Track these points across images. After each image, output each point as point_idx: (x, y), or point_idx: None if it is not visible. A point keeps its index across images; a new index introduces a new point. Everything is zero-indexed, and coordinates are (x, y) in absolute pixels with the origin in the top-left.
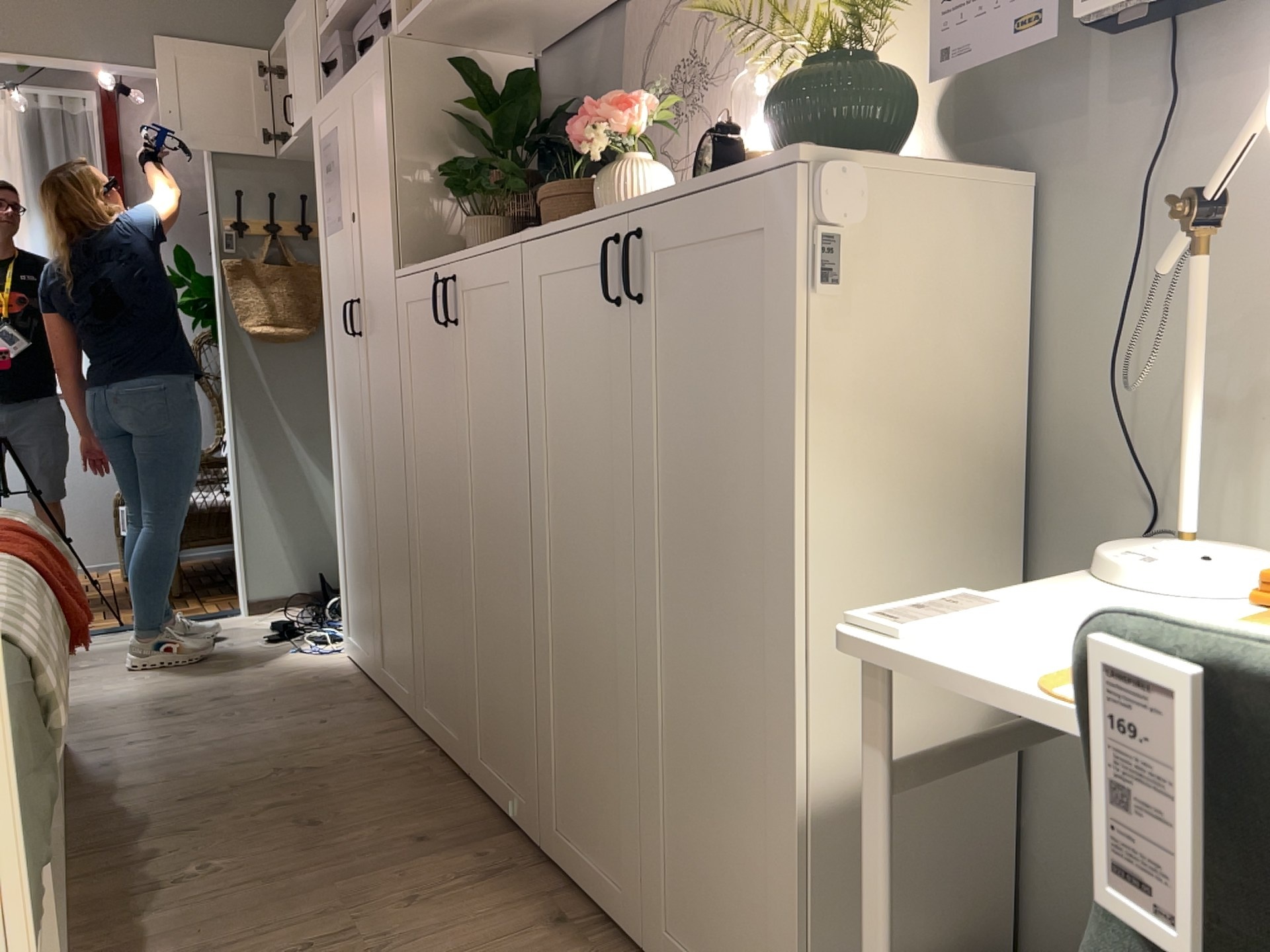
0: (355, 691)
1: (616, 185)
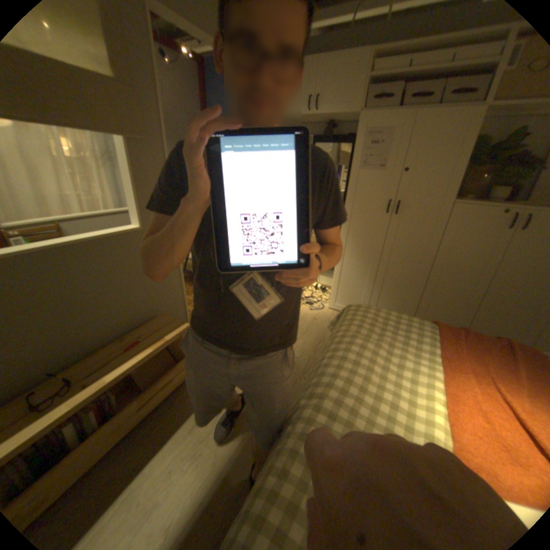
0: None
1: None
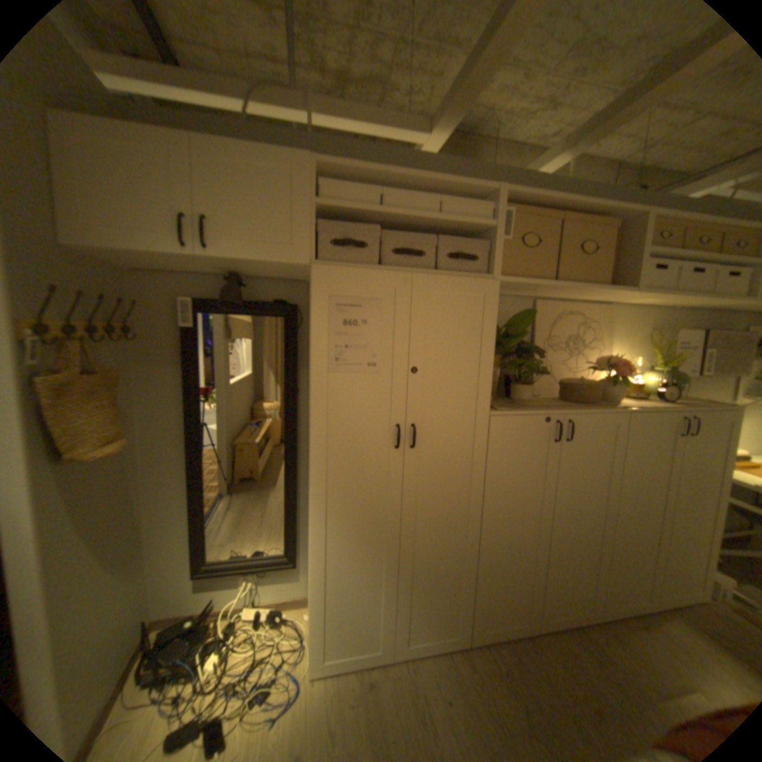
0: (392, 680)
1: (626, 391)
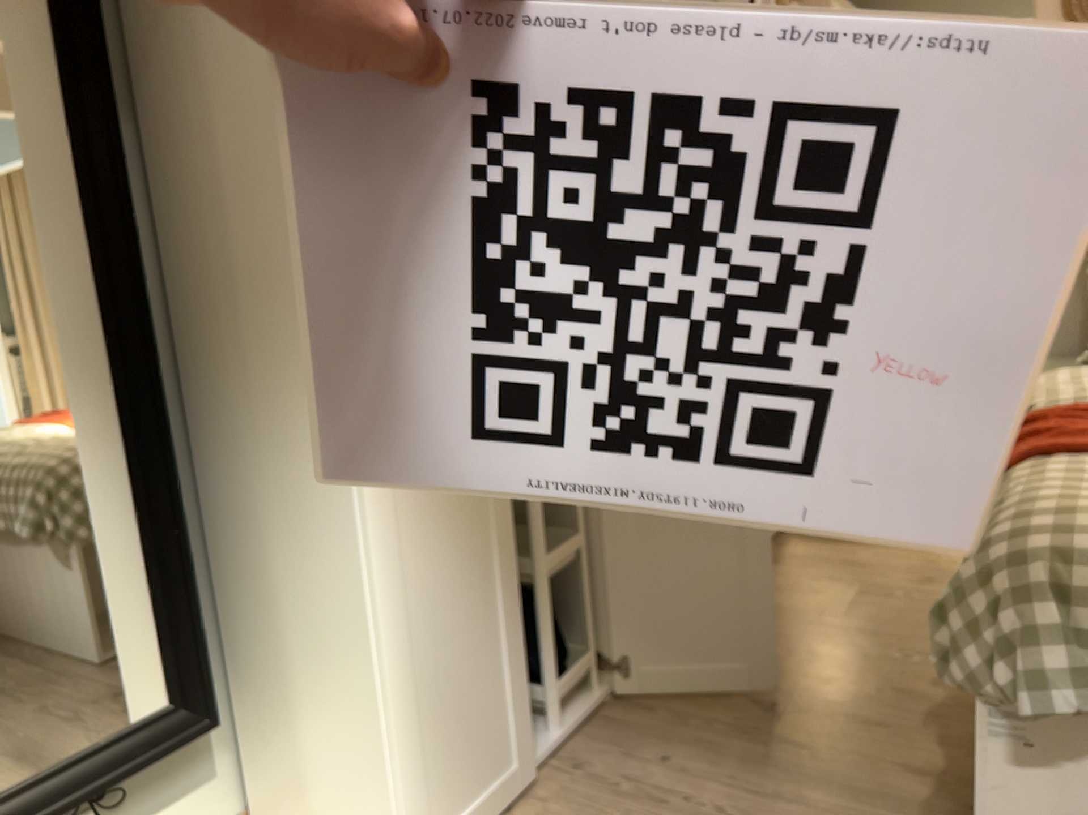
0: (551, 806)
1: None
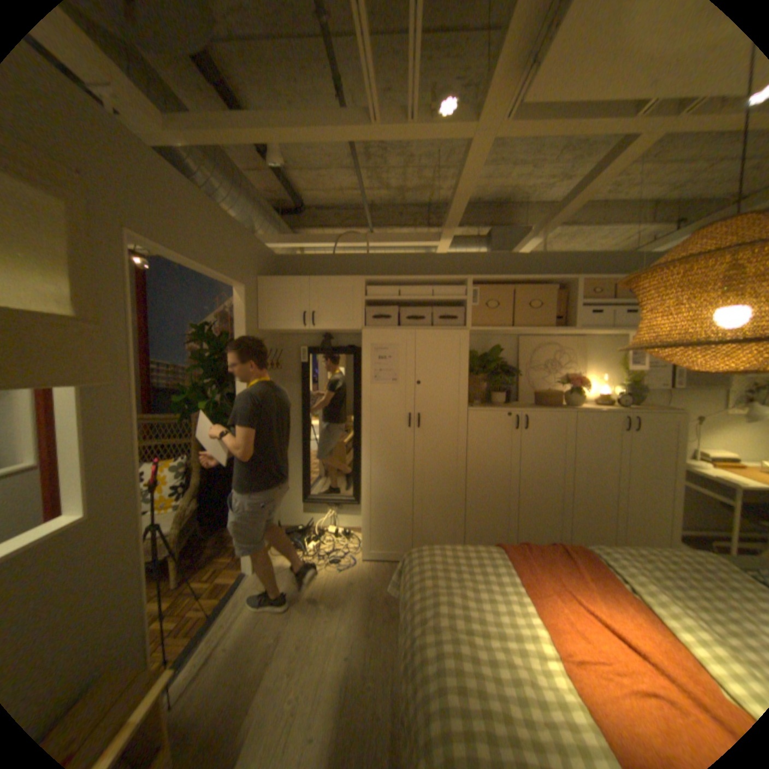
0: None
1: (583, 398)
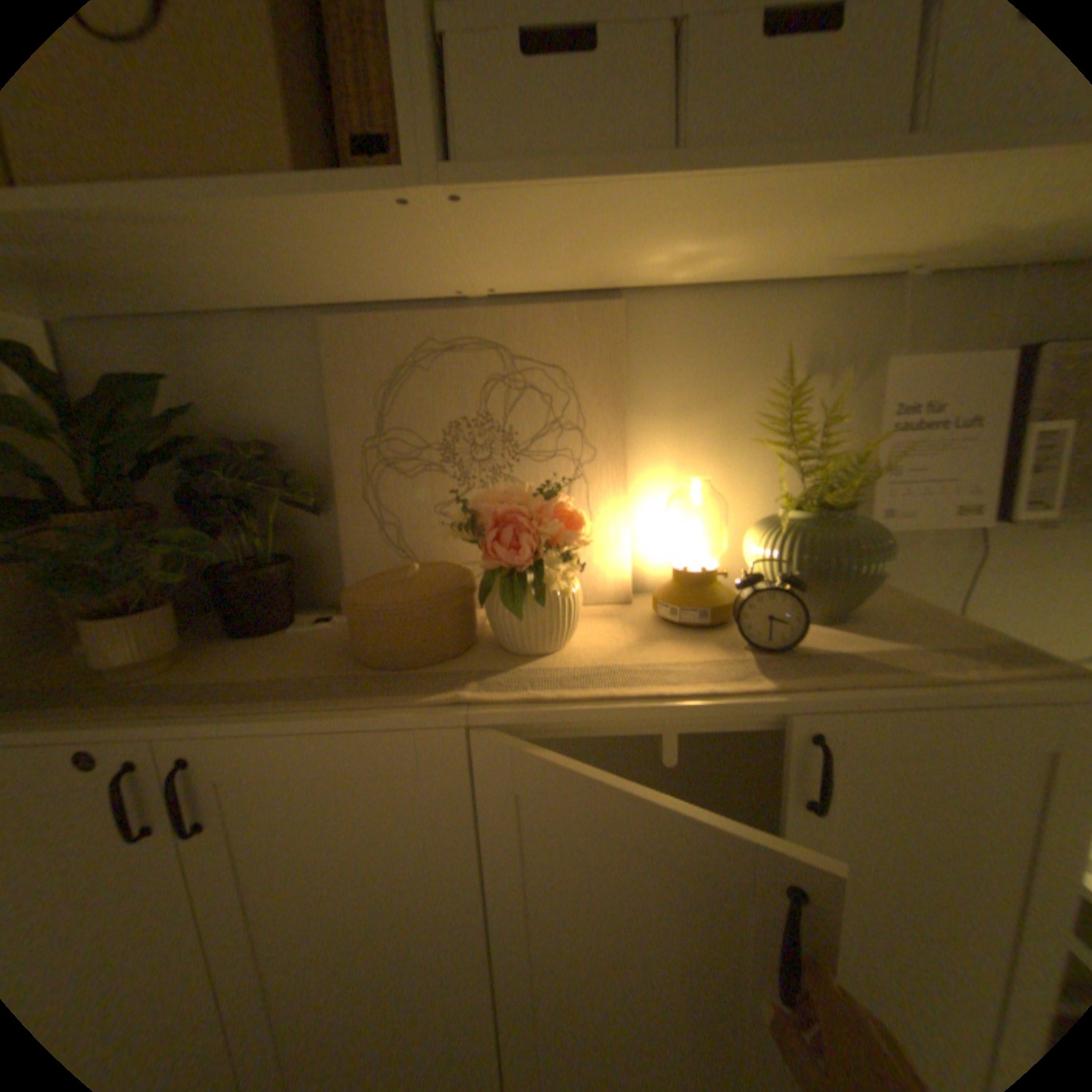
0: None
1: (558, 609)
